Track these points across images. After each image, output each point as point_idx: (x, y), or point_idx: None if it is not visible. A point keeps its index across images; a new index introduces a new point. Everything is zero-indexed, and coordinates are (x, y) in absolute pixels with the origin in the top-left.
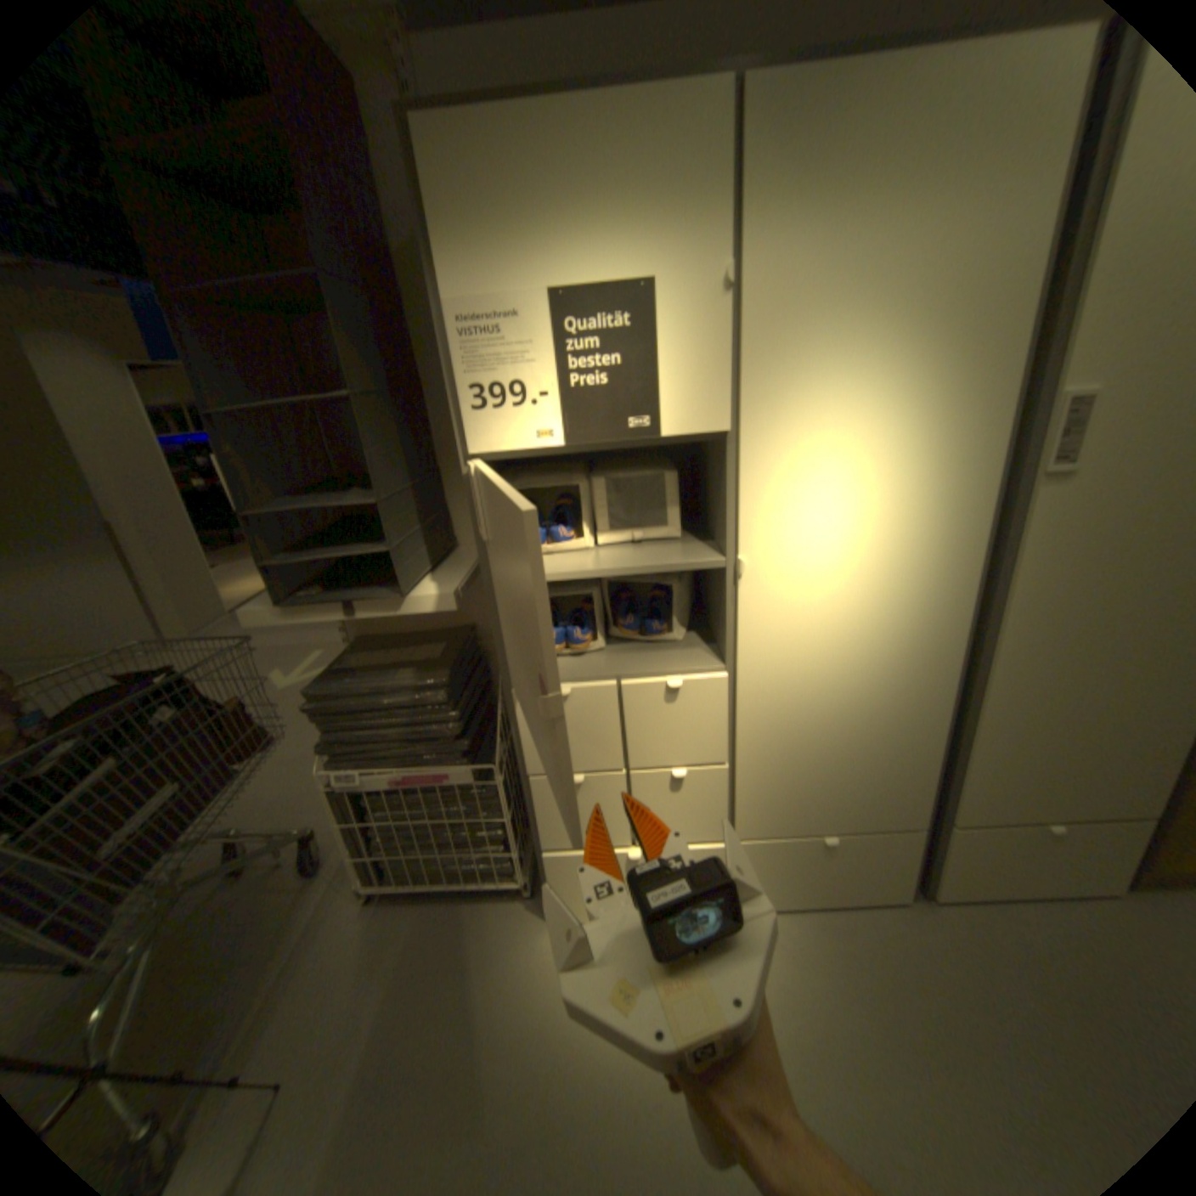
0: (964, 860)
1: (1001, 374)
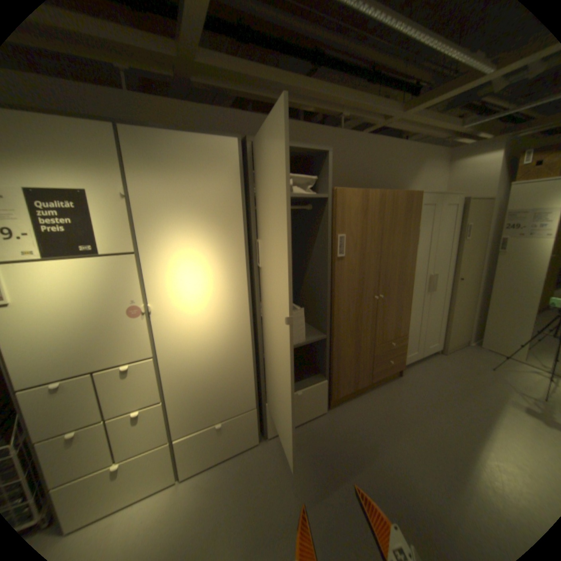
0: (272, 416)
1: (237, 234)
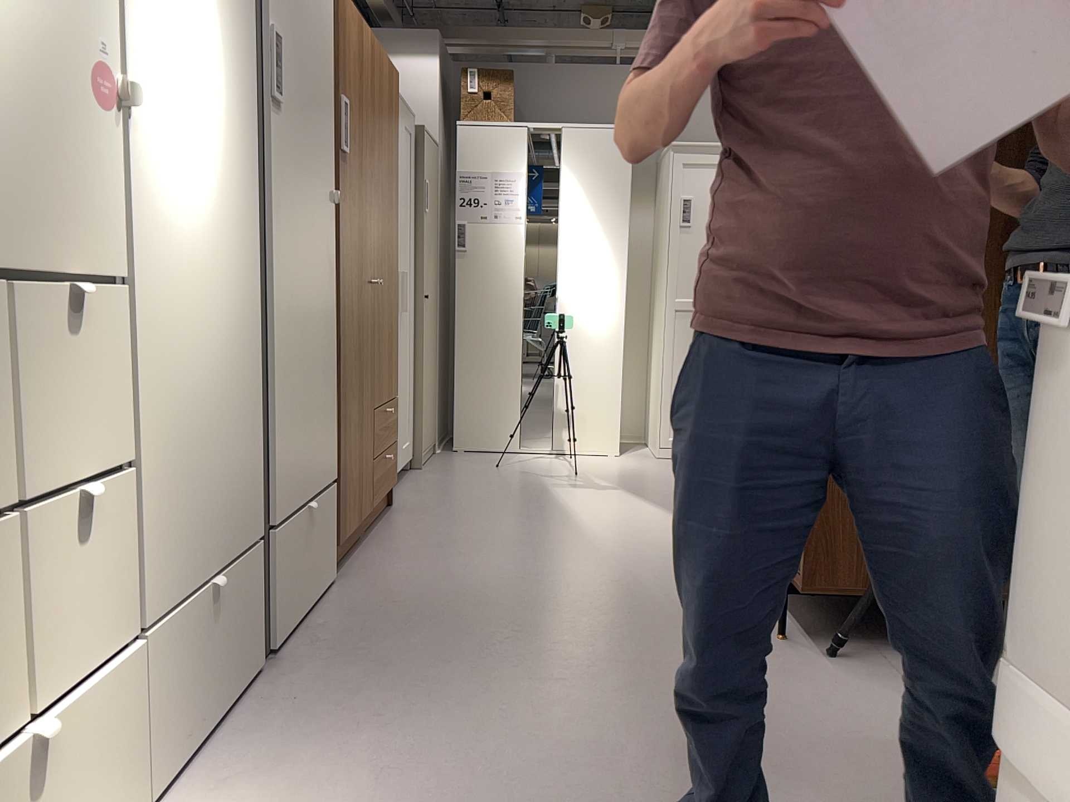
0: (279, 573)
1: None
